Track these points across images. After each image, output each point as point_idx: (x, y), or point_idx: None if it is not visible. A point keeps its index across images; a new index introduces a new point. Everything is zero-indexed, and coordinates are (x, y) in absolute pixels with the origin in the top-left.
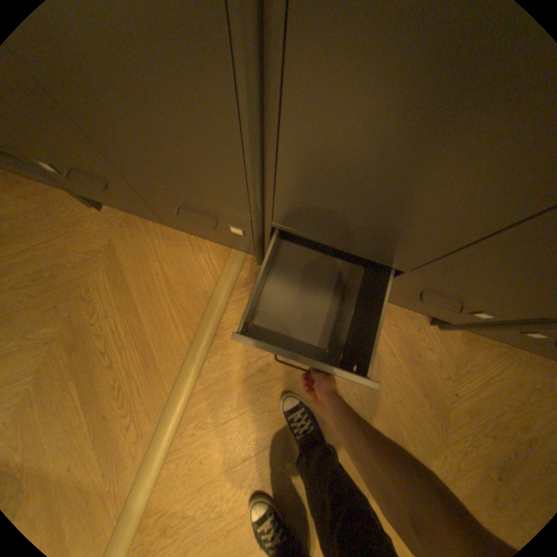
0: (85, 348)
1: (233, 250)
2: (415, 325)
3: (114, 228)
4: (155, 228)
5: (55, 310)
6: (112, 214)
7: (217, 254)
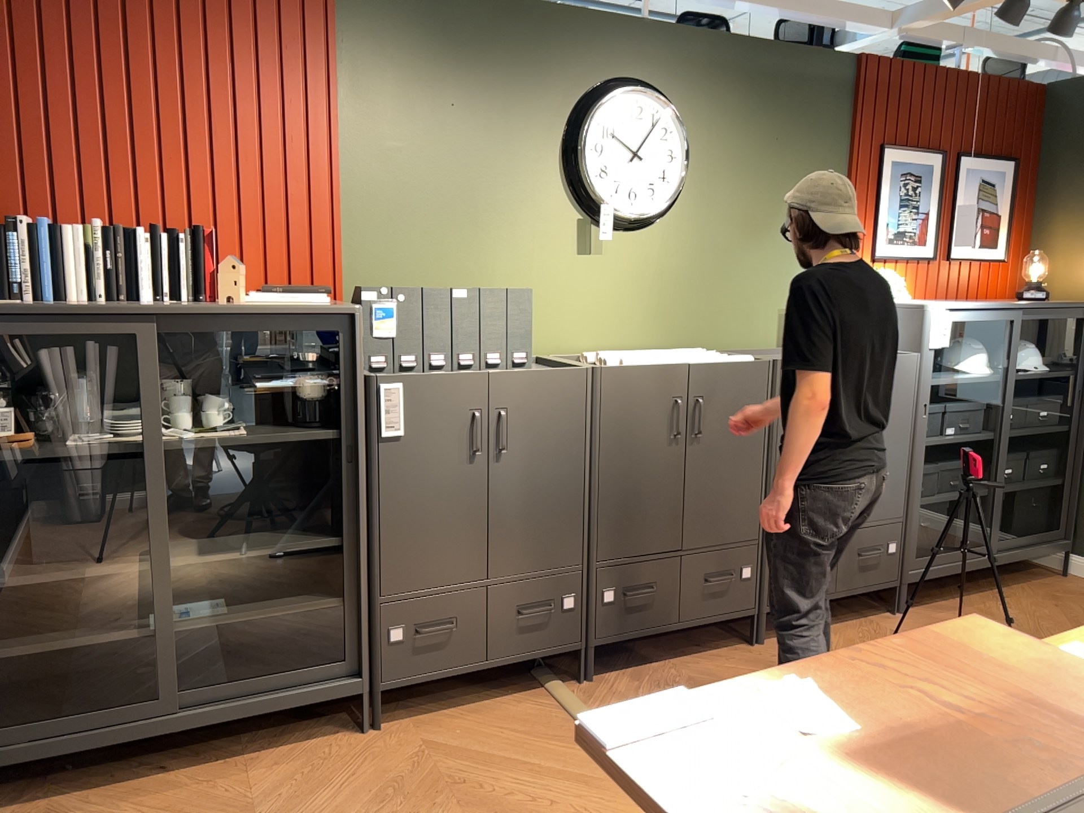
0: (507, 810)
1: (547, 685)
2: (744, 651)
3: (411, 731)
4: (454, 711)
5: (435, 806)
6: (396, 724)
7: (536, 696)
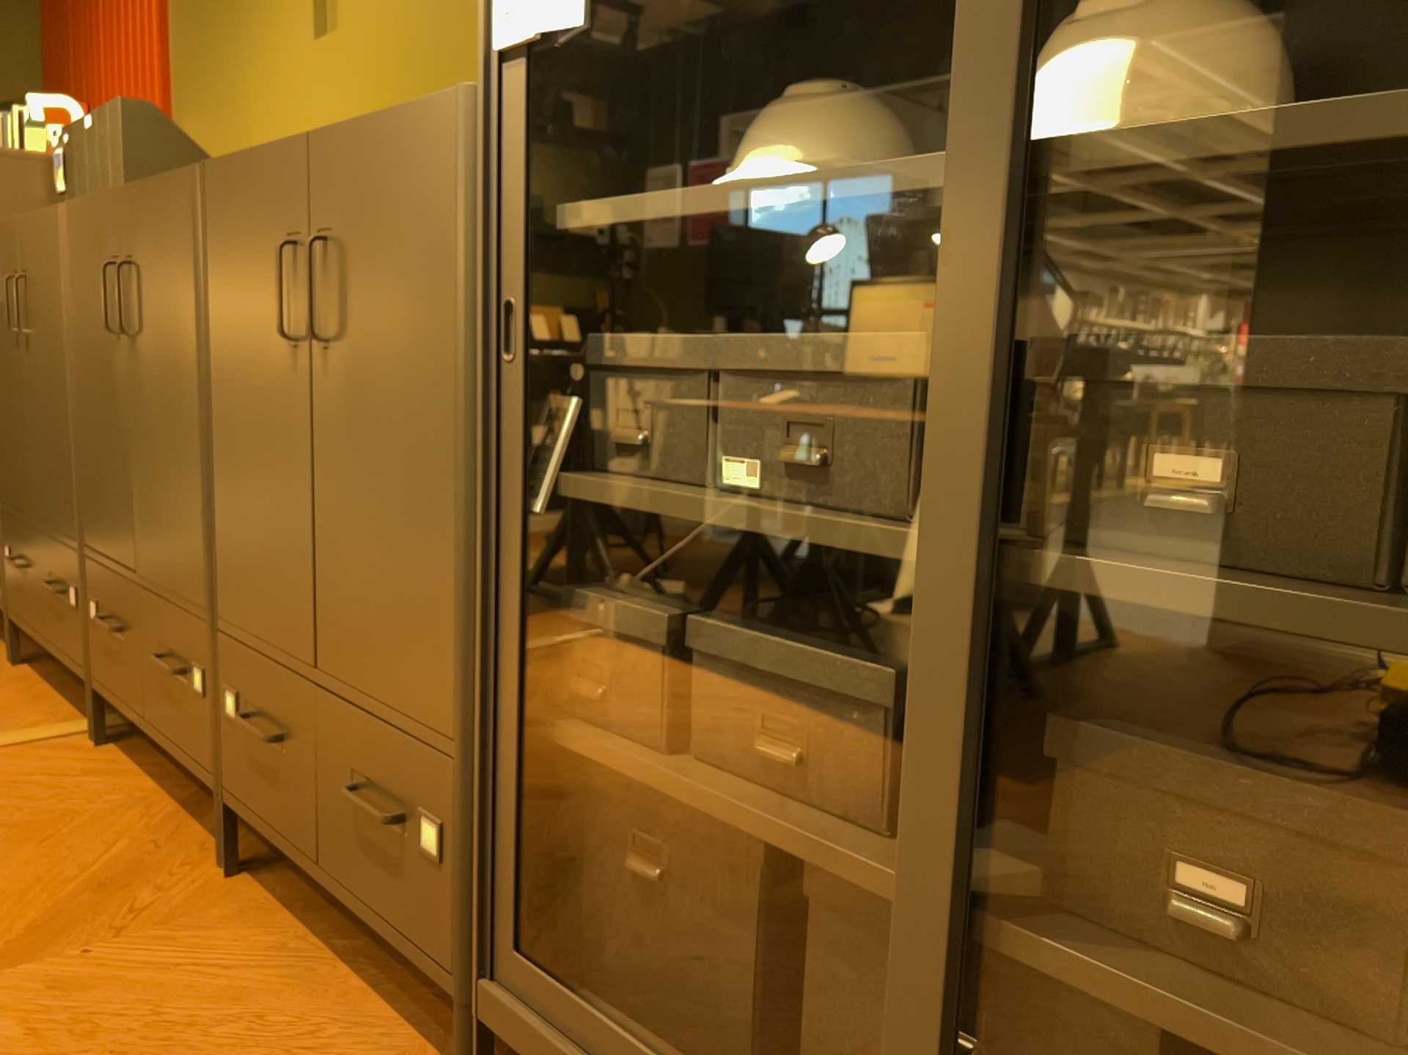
0: None
1: (87, 721)
2: (191, 862)
3: None
4: (41, 690)
5: None
6: (21, 672)
7: (62, 722)
